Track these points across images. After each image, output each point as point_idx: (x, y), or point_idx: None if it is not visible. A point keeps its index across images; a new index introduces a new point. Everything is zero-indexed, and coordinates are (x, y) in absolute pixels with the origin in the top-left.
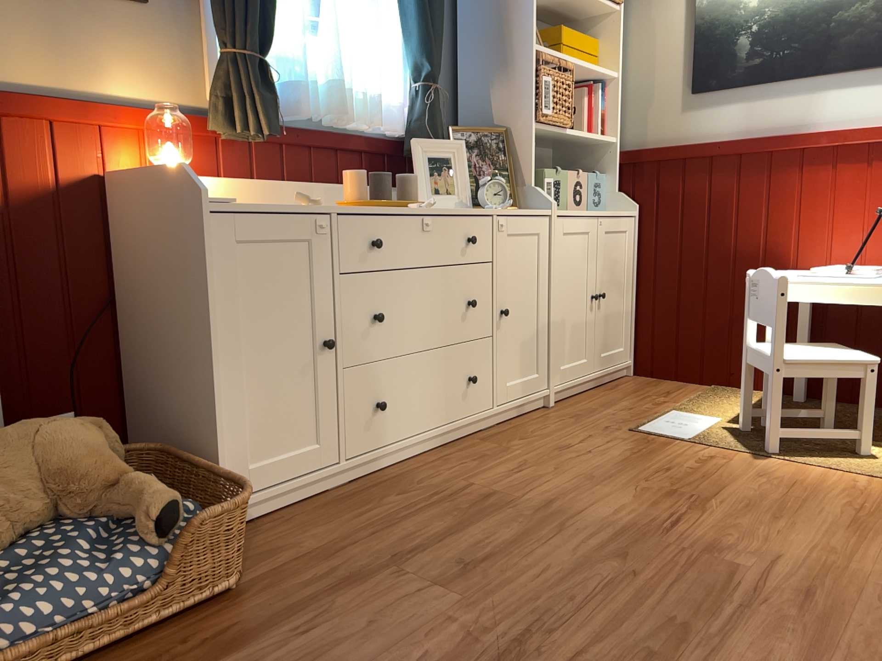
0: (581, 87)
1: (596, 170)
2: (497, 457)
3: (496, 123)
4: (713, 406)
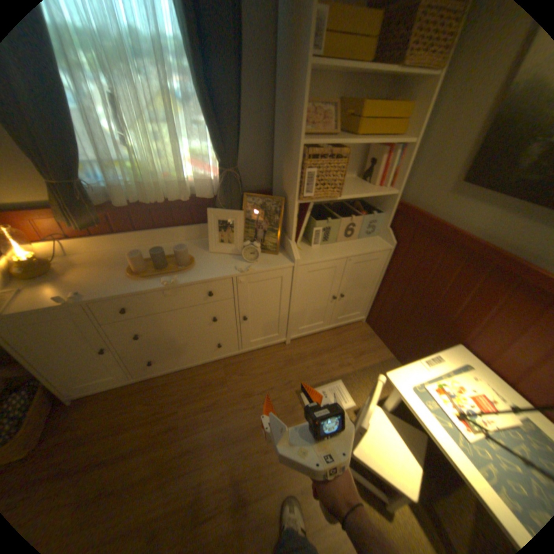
0: (387, 144)
1: (381, 207)
2: (212, 389)
3: (283, 189)
4: (367, 386)
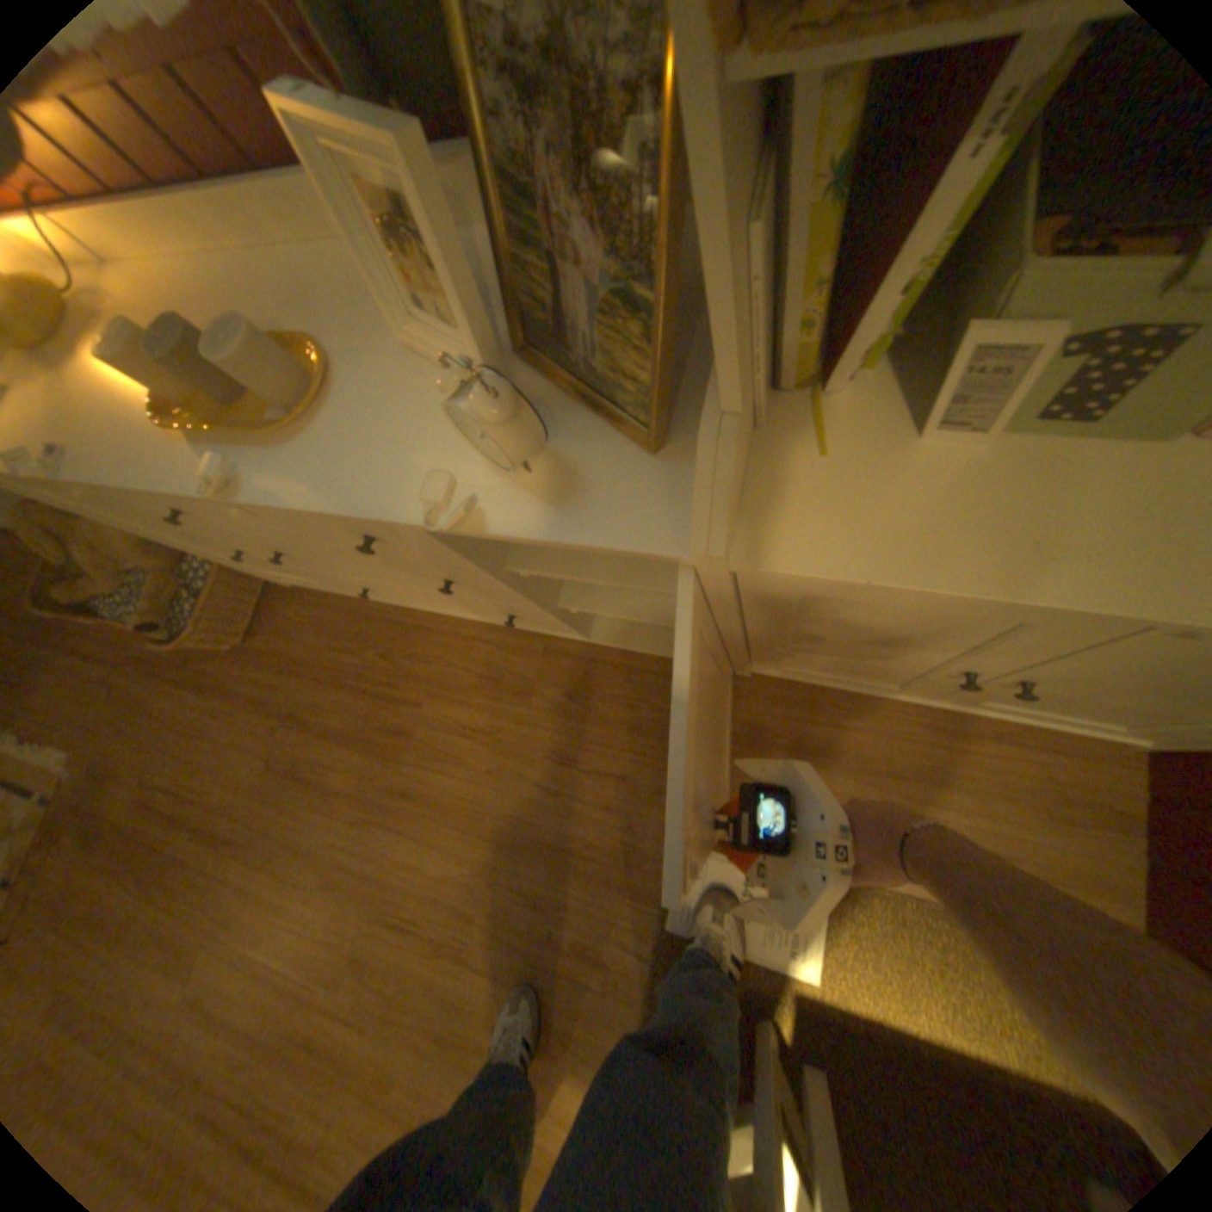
0: None
1: None
2: (498, 697)
3: None
4: (912, 973)
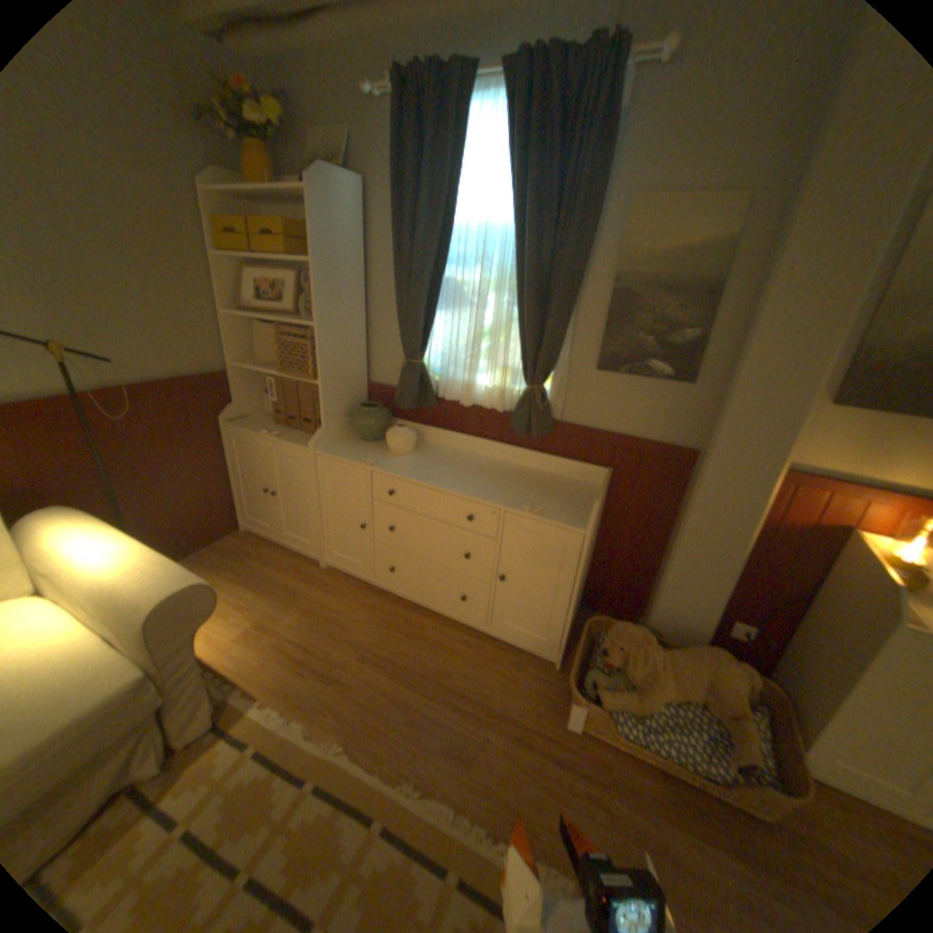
0: None
1: None
2: None
3: None
4: None
